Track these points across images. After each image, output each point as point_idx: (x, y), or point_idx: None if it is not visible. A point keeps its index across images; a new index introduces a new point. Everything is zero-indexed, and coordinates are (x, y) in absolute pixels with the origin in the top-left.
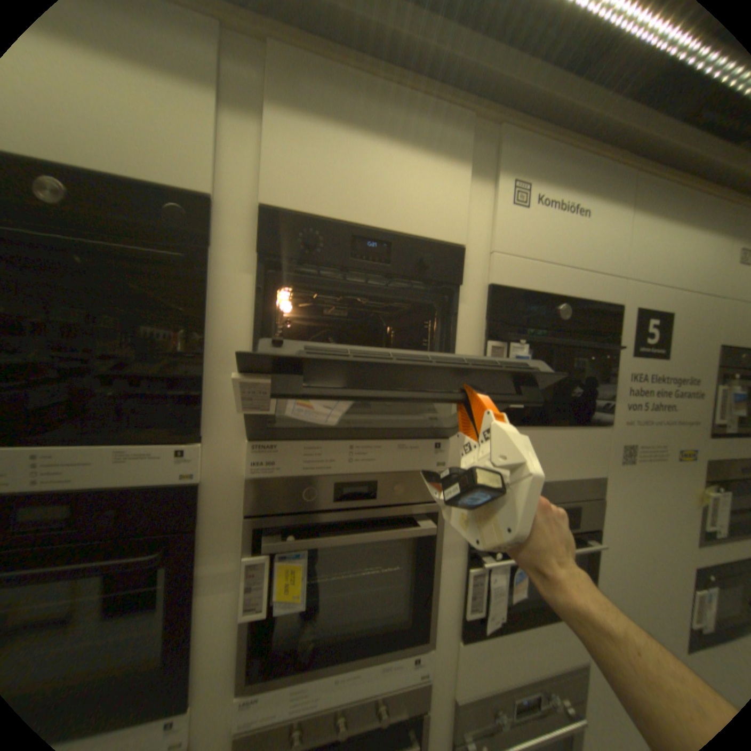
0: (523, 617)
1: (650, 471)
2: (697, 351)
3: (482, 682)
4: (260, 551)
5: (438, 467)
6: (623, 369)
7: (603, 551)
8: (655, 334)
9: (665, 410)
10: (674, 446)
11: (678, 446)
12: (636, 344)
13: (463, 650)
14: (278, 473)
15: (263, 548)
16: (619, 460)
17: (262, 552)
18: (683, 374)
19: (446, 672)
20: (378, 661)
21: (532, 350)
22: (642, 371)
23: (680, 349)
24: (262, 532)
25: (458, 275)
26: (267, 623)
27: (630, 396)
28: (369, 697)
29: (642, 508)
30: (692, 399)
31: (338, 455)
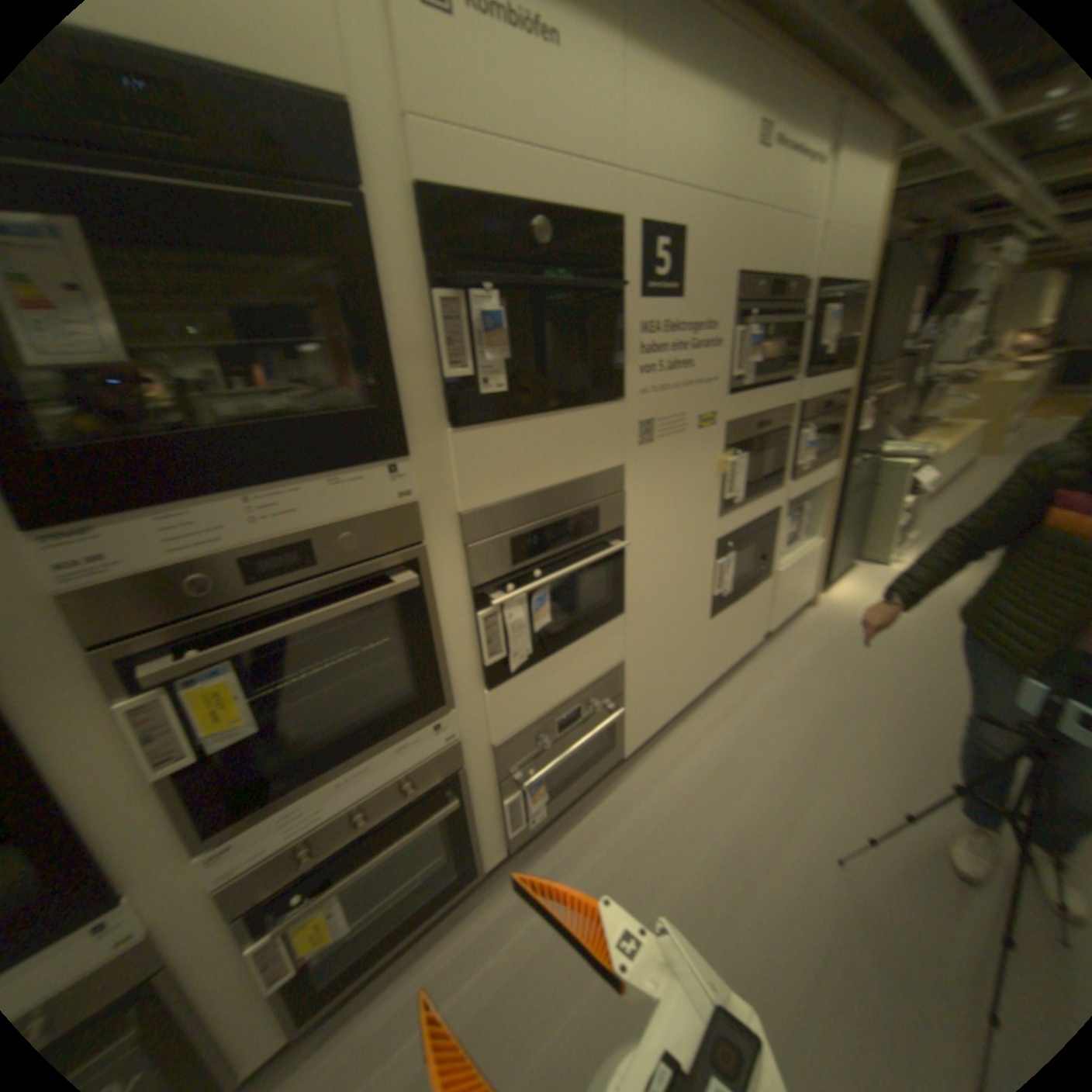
0: (547, 642)
1: (665, 448)
2: (710, 284)
3: (512, 718)
4: (136, 687)
5: (397, 499)
6: (627, 319)
7: (621, 548)
8: (662, 261)
9: (678, 369)
10: (689, 412)
11: (693, 412)
12: (640, 279)
13: (484, 697)
14: (113, 570)
15: (134, 681)
16: (631, 441)
17: (137, 687)
18: (695, 318)
19: (471, 724)
20: (381, 745)
21: (501, 300)
22: (649, 318)
23: (692, 283)
24: (125, 661)
25: (346, 162)
26: (197, 767)
27: (638, 356)
28: (383, 783)
29: (659, 492)
30: (705, 350)
31: (221, 516)
